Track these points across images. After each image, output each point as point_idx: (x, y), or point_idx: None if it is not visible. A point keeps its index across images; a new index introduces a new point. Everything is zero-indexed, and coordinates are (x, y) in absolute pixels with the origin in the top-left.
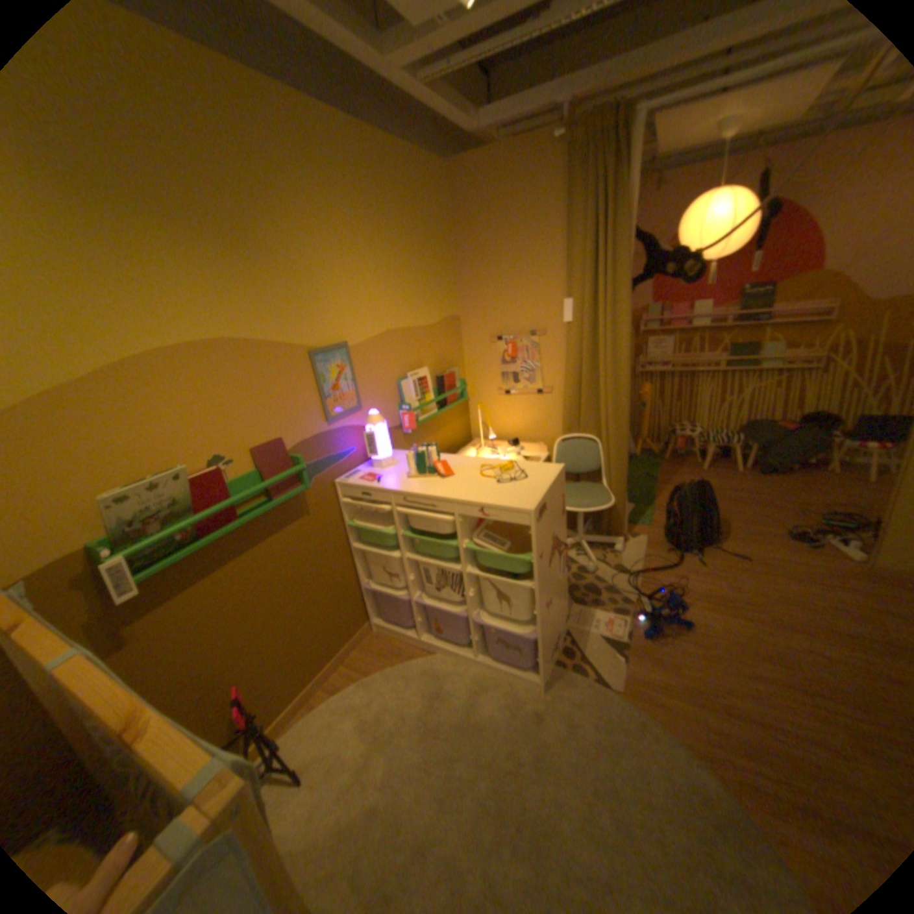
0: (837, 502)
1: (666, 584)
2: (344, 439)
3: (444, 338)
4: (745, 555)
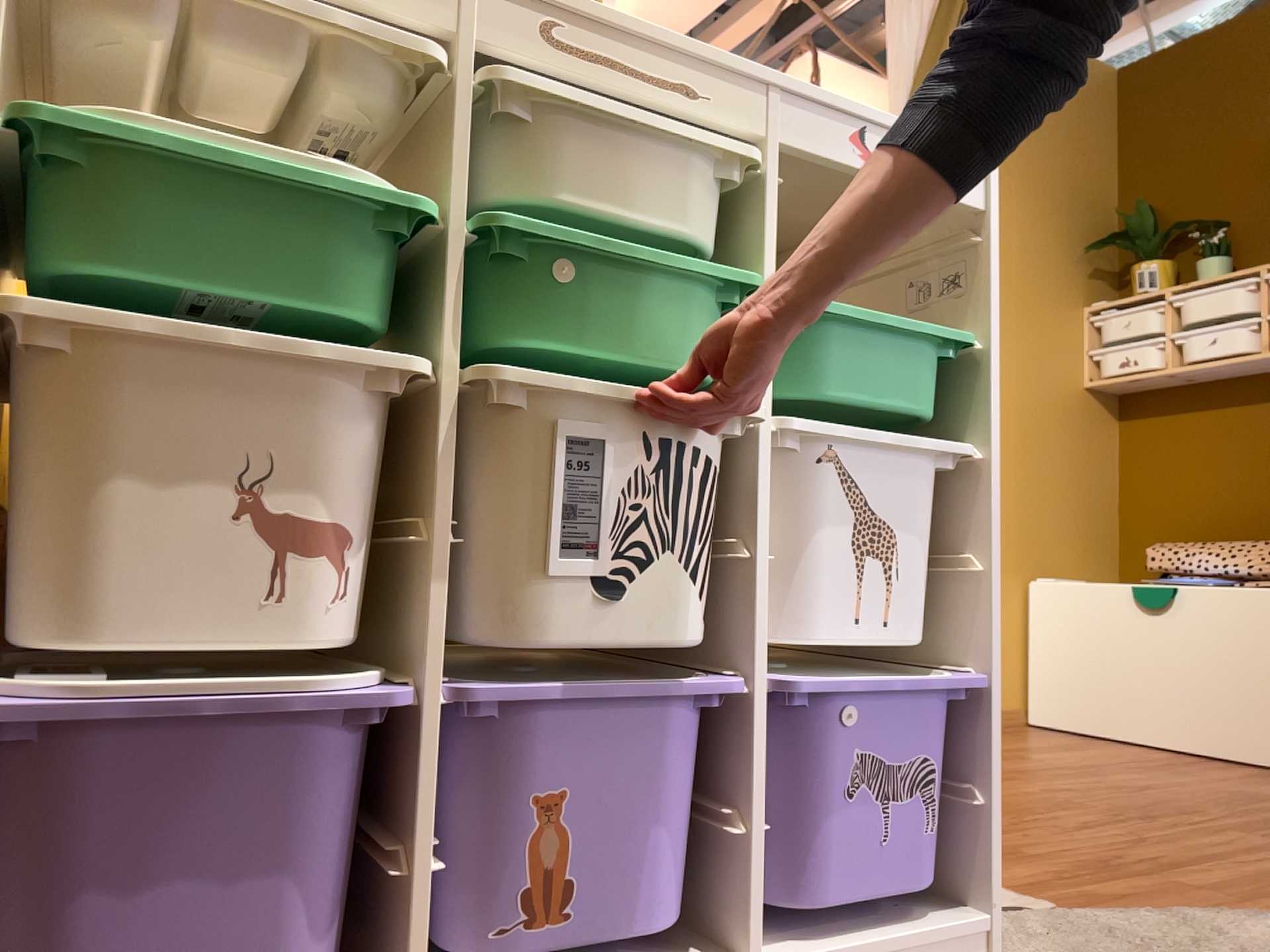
0: None
1: None
2: None
3: None
4: None
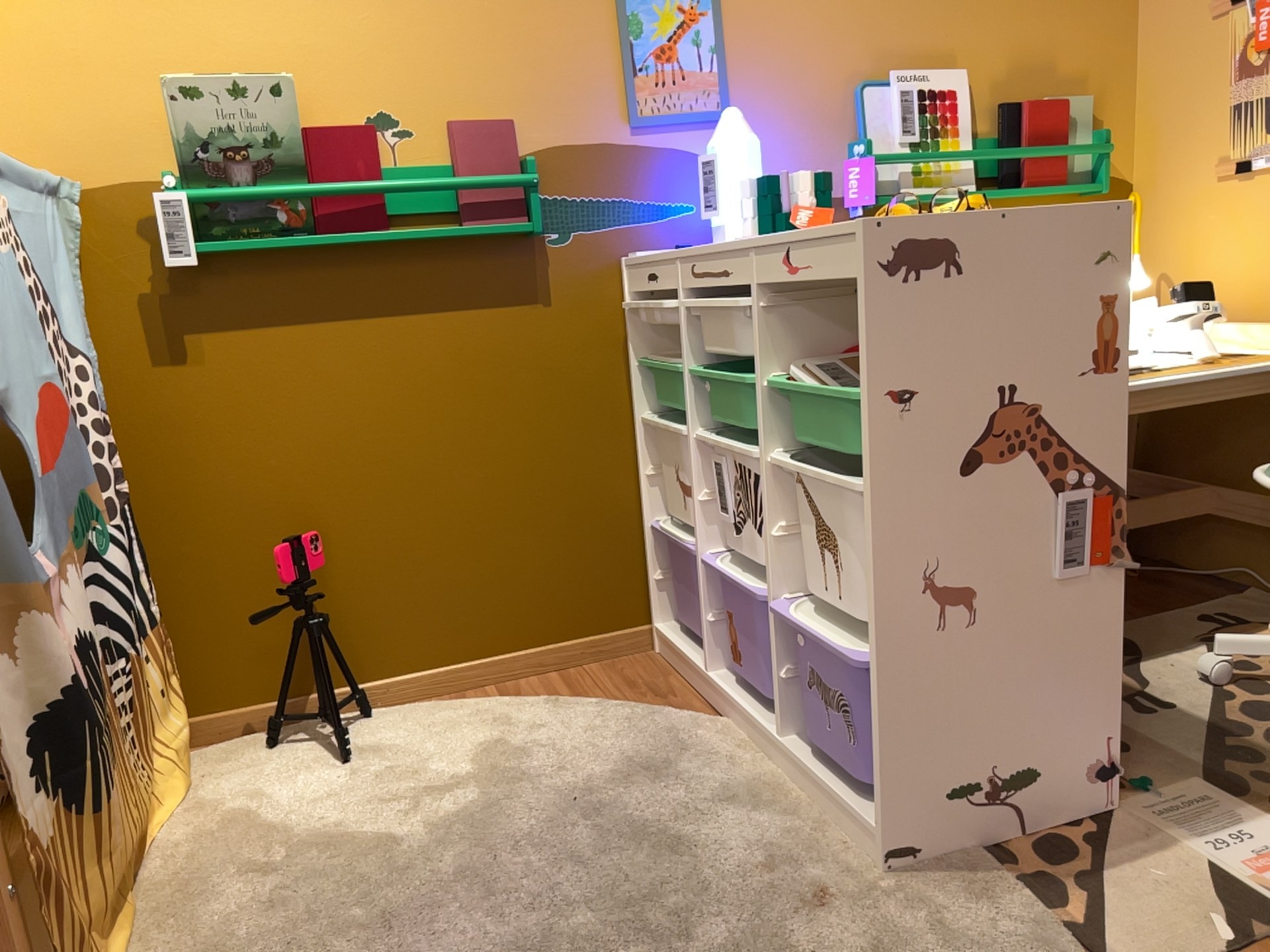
0: None
1: None
2: (668, 175)
3: (1055, 10)
4: None
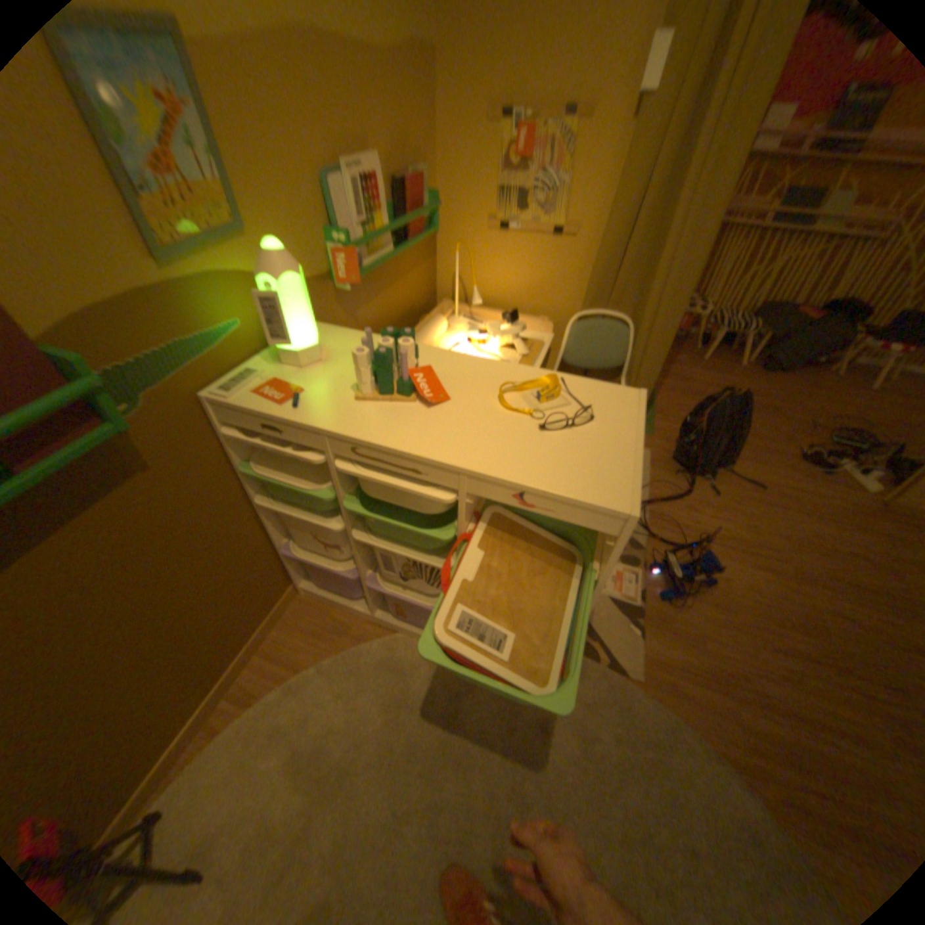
0: (843, 413)
1: (677, 519)
2: (207, 300)
3: (407, 89)
4: (758, 480)
